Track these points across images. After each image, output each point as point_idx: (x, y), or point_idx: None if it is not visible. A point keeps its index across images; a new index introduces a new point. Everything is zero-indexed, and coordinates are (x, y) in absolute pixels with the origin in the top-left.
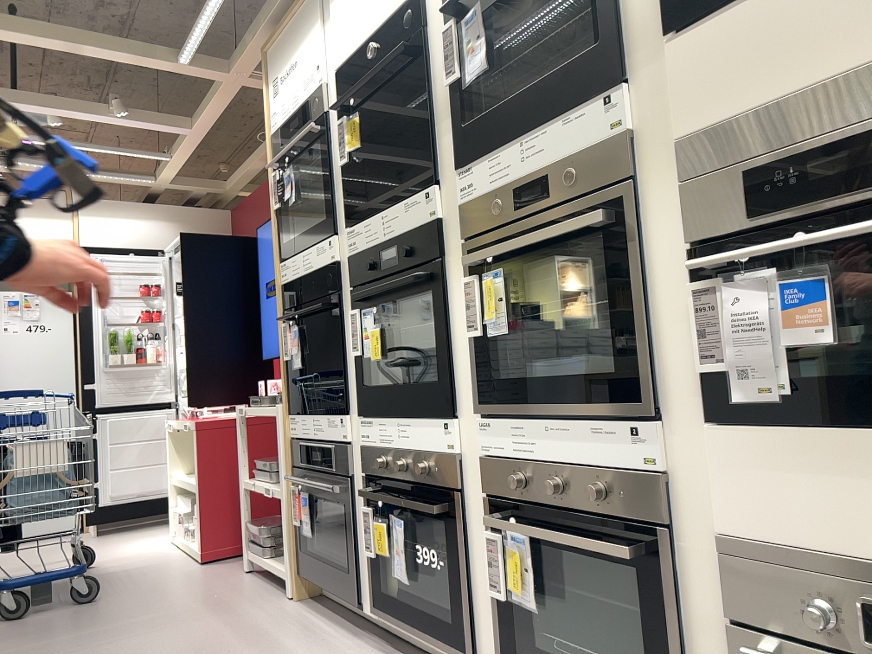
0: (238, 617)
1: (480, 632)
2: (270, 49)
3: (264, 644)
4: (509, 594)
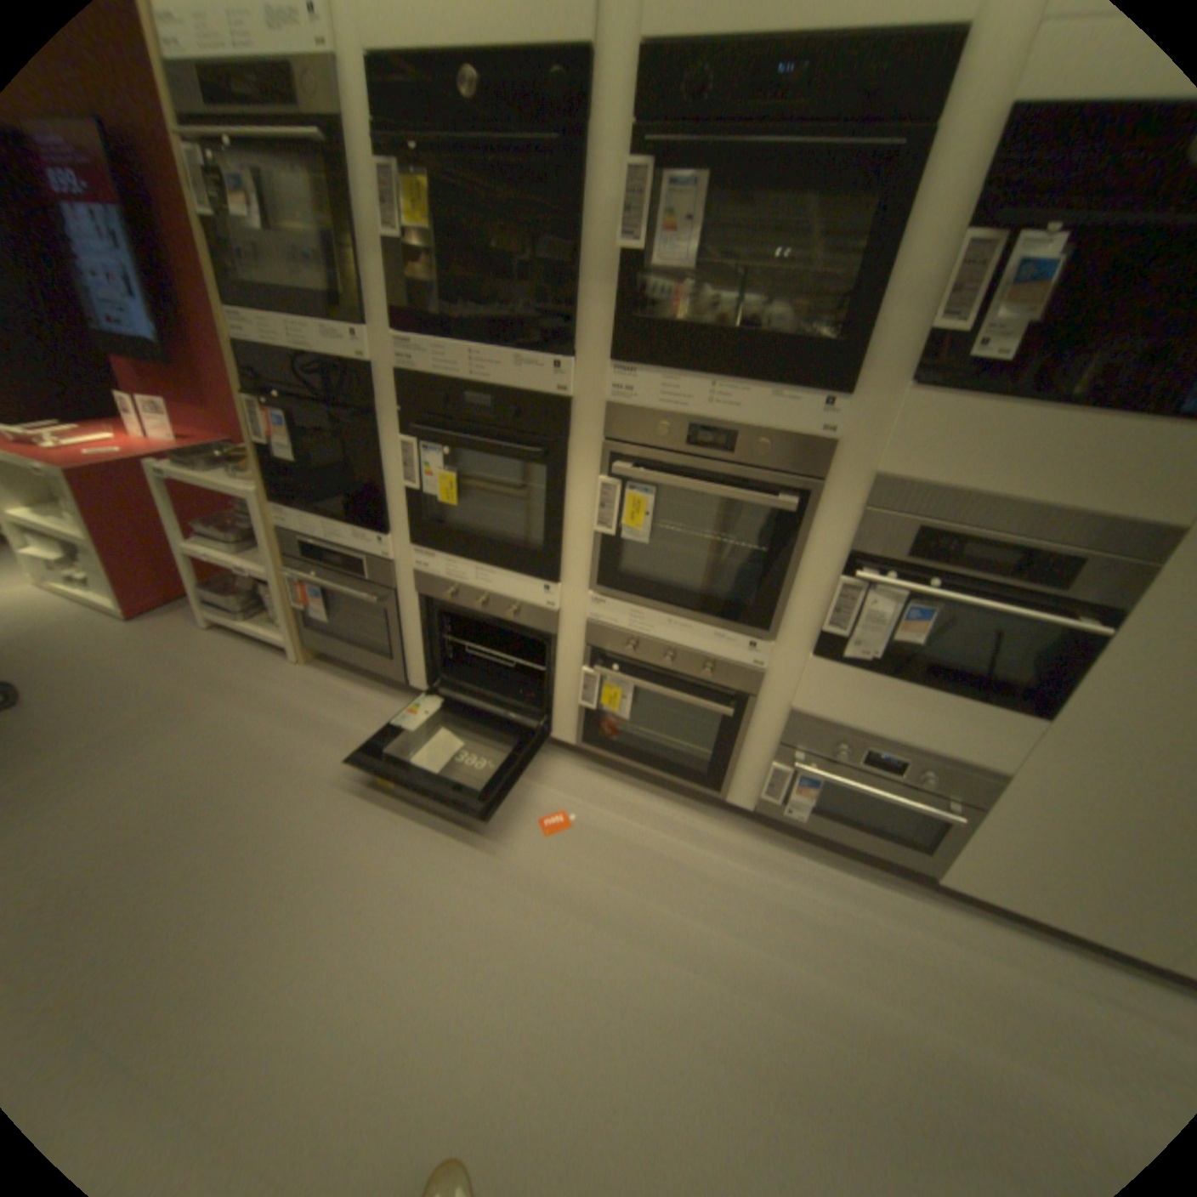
0: (254, 700)
1: (556, 718)
2: None
3: (315, 730)
4: (598, 707)
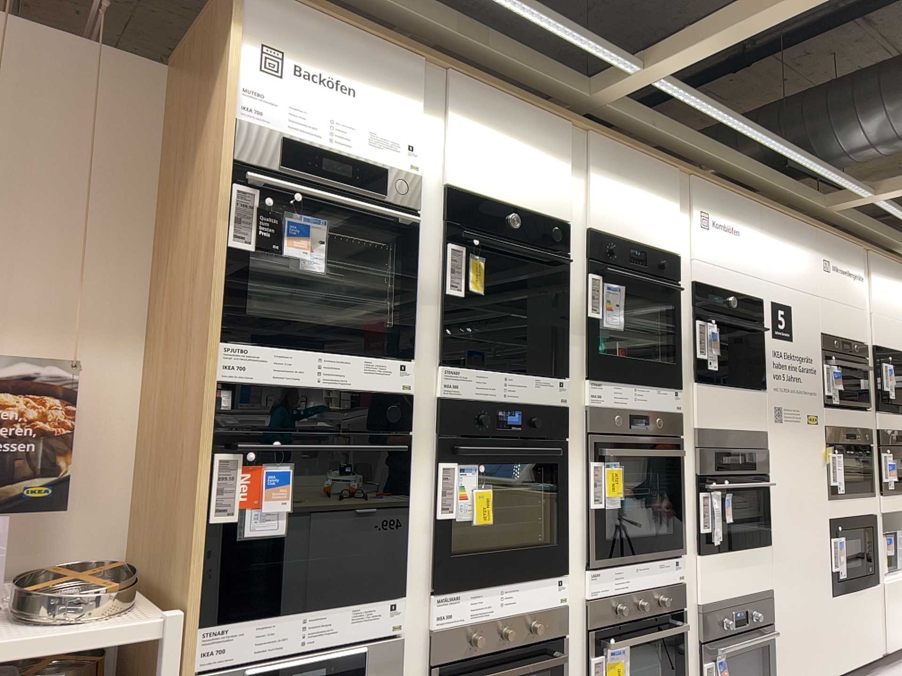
0: None
1: None
2: None
3: None
4: None
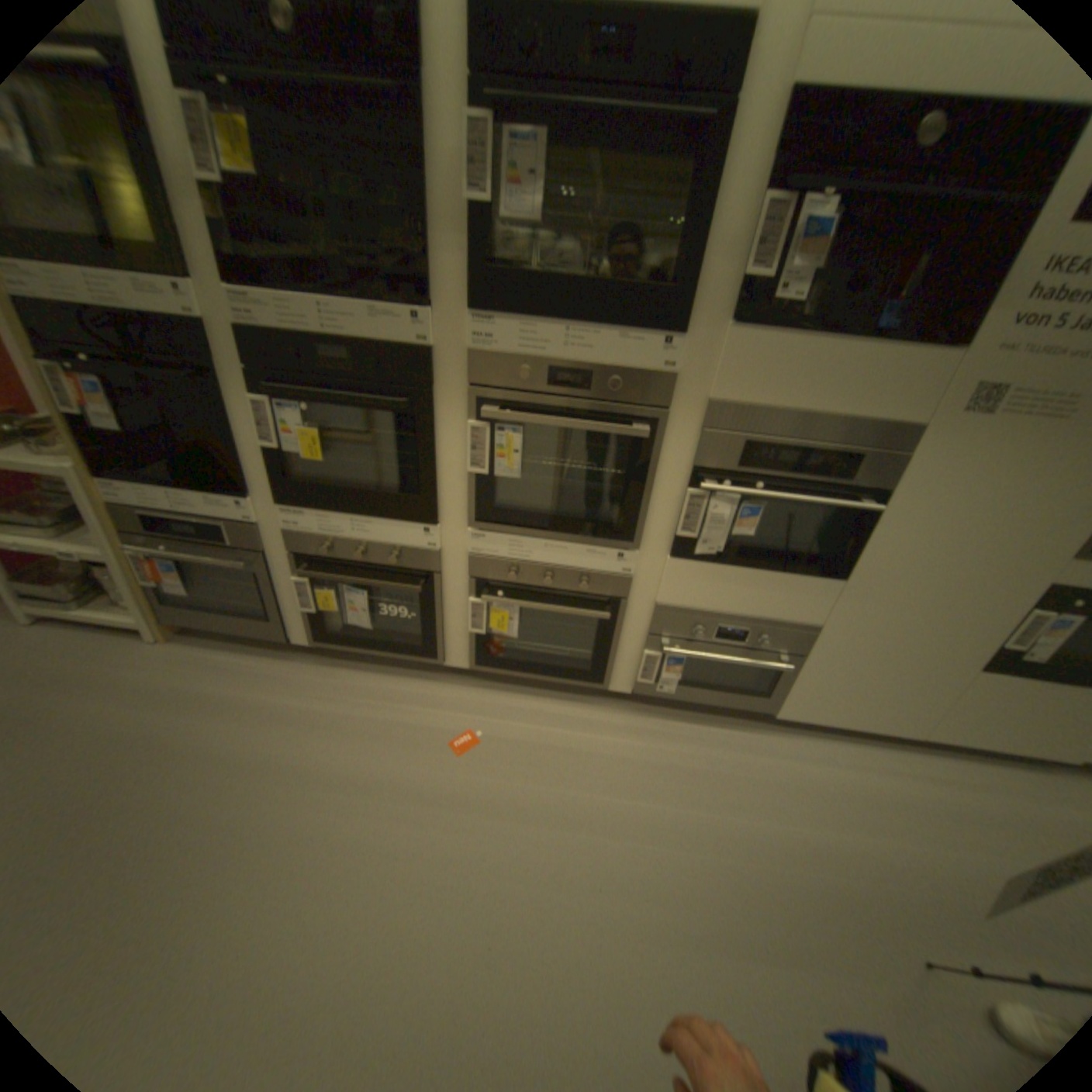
0: (114, 689)
1: (447, 648)
2: None
3: (195, 706)
4: (488, 631)
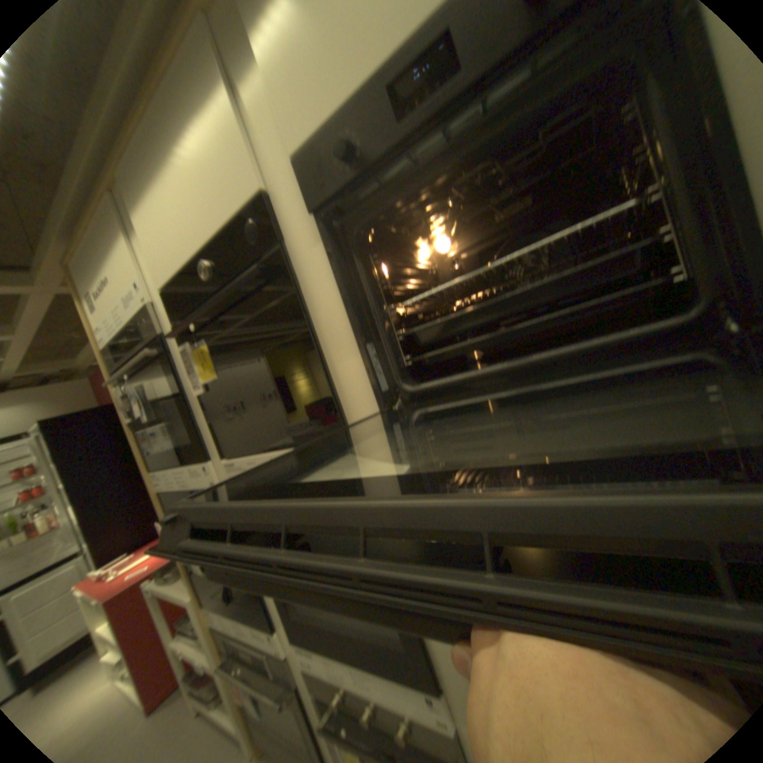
0: None
1: None
2: (75, 259)
3: None
4: None
